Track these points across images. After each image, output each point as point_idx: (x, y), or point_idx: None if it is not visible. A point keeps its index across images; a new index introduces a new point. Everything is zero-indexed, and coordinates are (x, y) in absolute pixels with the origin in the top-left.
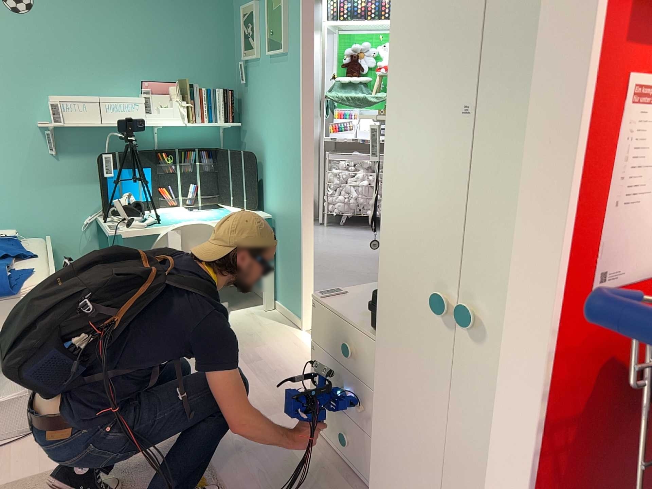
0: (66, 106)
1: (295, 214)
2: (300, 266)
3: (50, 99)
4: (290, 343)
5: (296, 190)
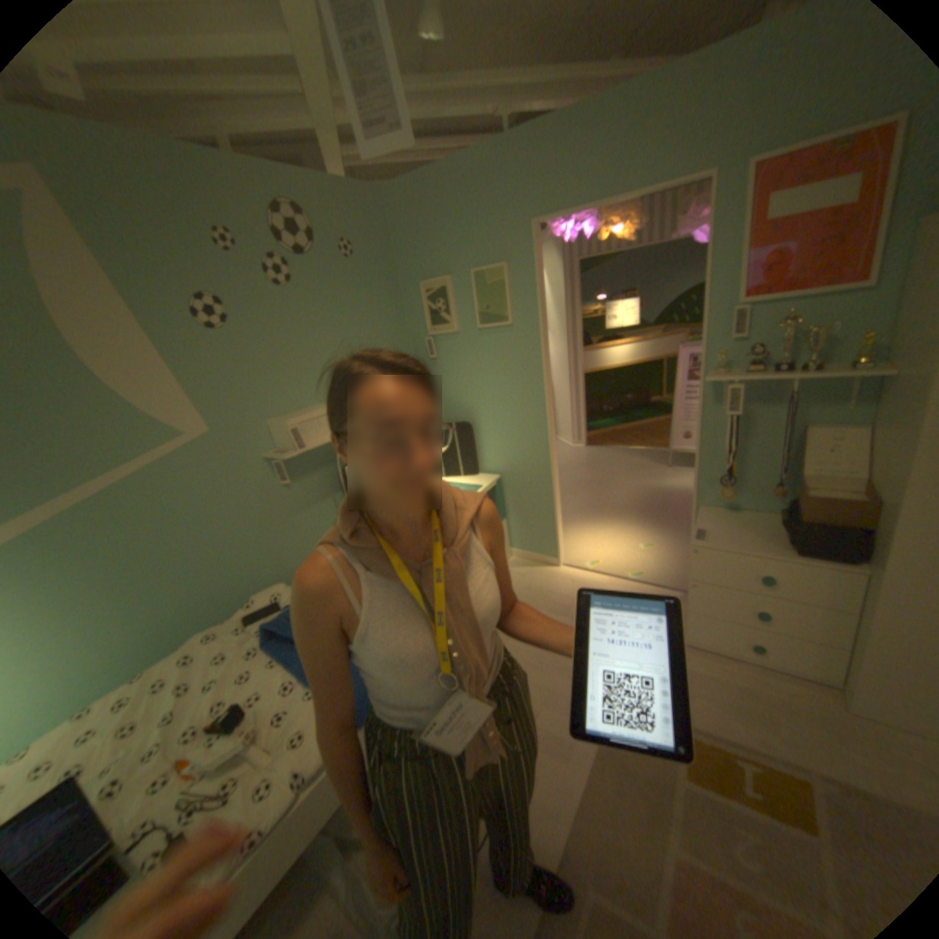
0: (304, 427)
1: (539, 470)
2: (552, 513)
3: (274, 424)
4: (568, 581)
5: (541, 448)
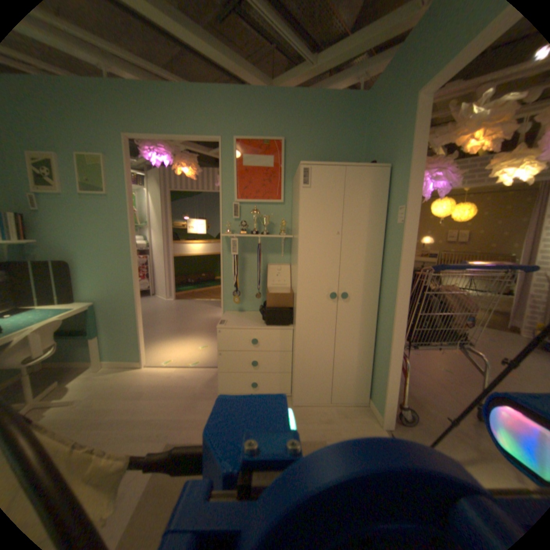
0: None
1: (125, 298)
2: (135, 329)
3: None
4: (145, 377)
5: (126, 282)
